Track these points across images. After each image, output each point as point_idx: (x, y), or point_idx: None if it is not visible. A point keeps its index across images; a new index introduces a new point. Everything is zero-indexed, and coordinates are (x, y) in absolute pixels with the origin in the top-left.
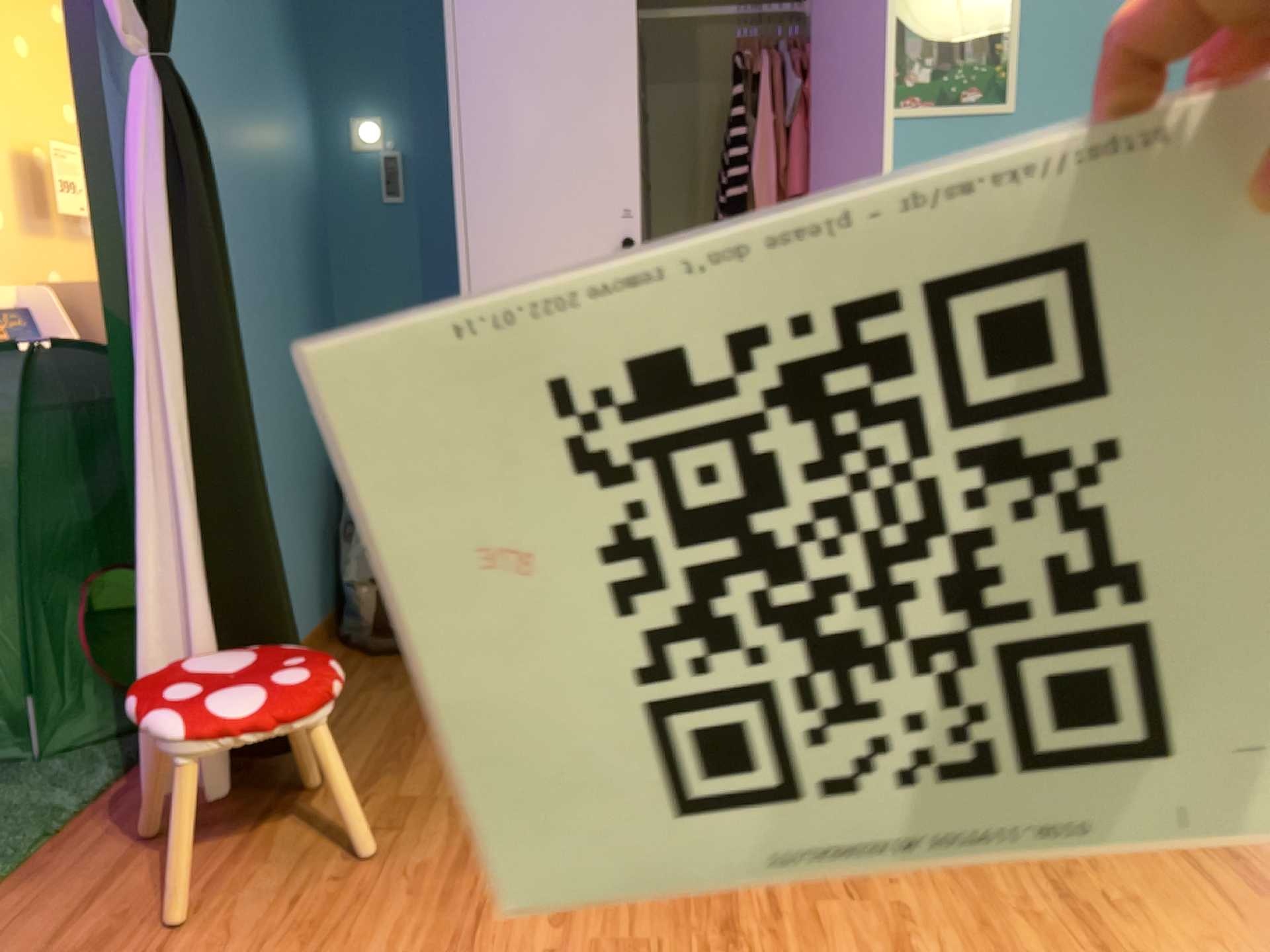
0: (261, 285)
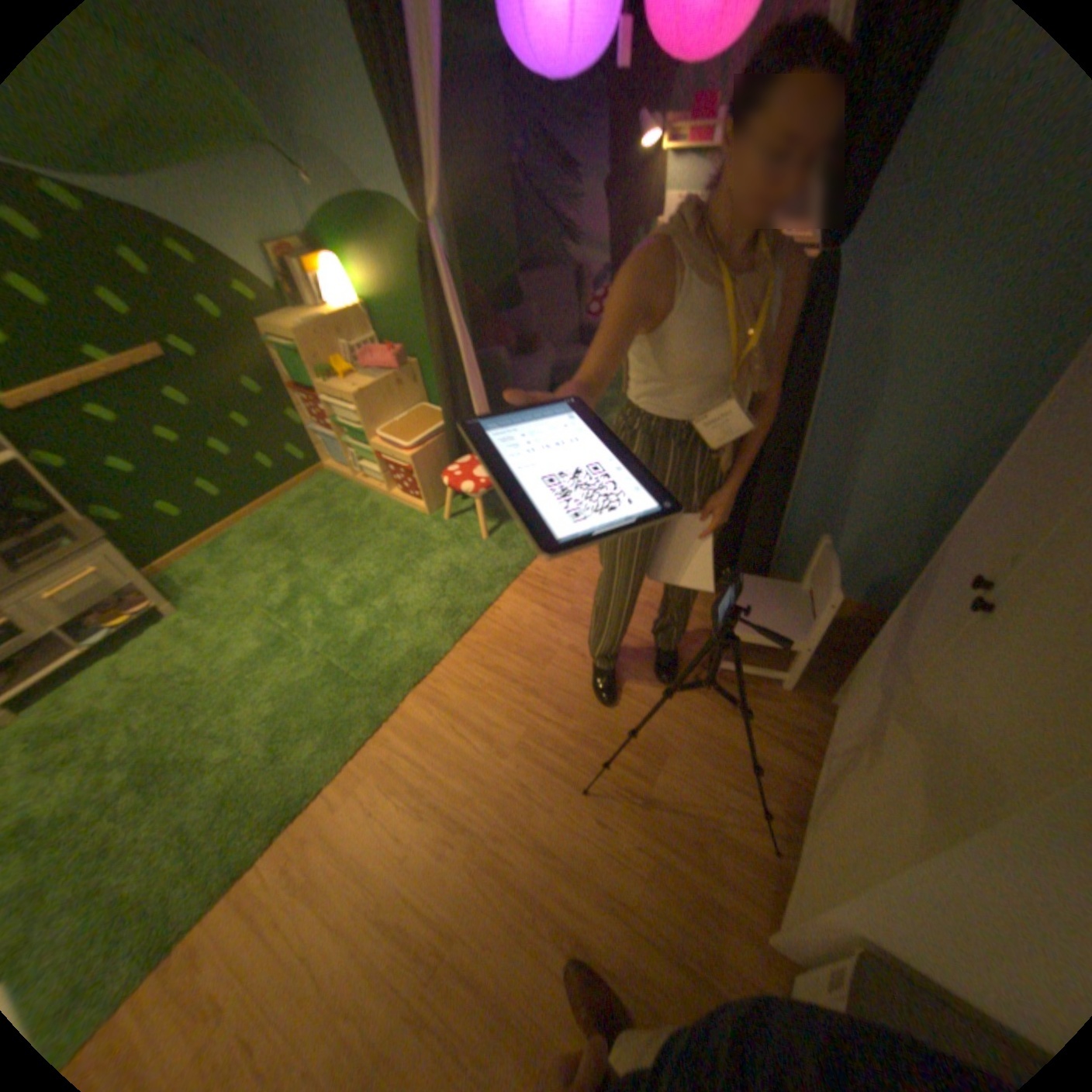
0: (996, 413)
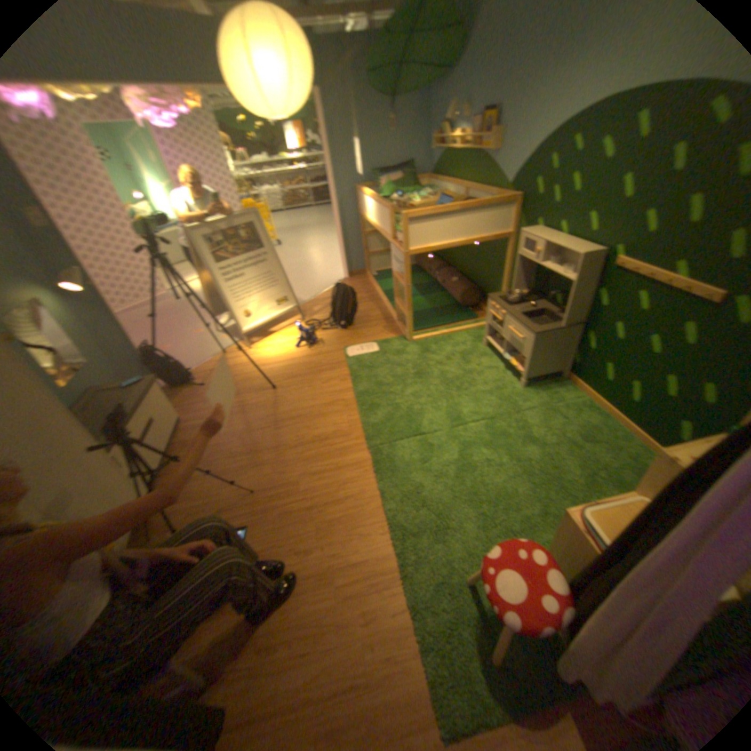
0: None
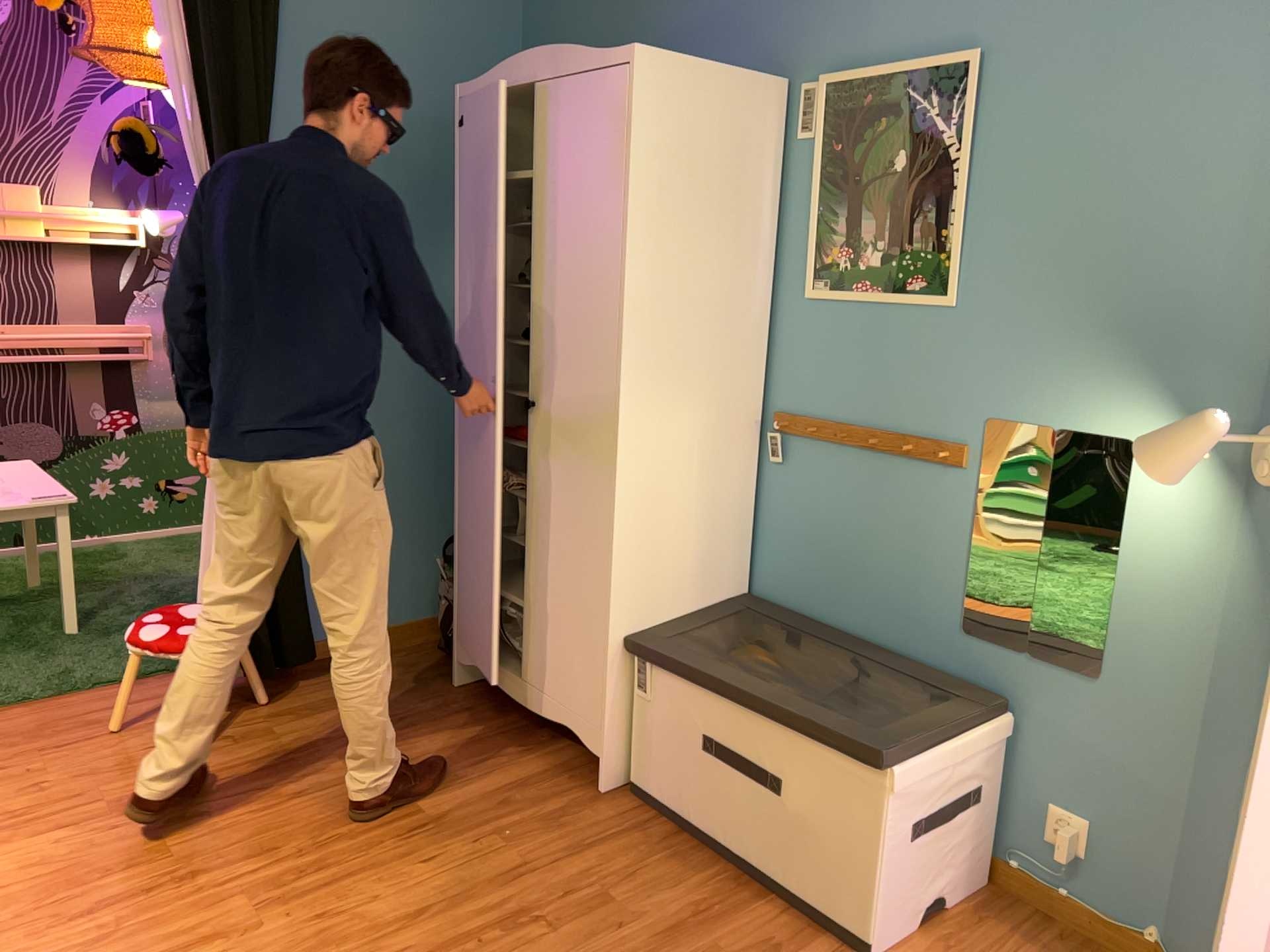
0: (395, 387)
